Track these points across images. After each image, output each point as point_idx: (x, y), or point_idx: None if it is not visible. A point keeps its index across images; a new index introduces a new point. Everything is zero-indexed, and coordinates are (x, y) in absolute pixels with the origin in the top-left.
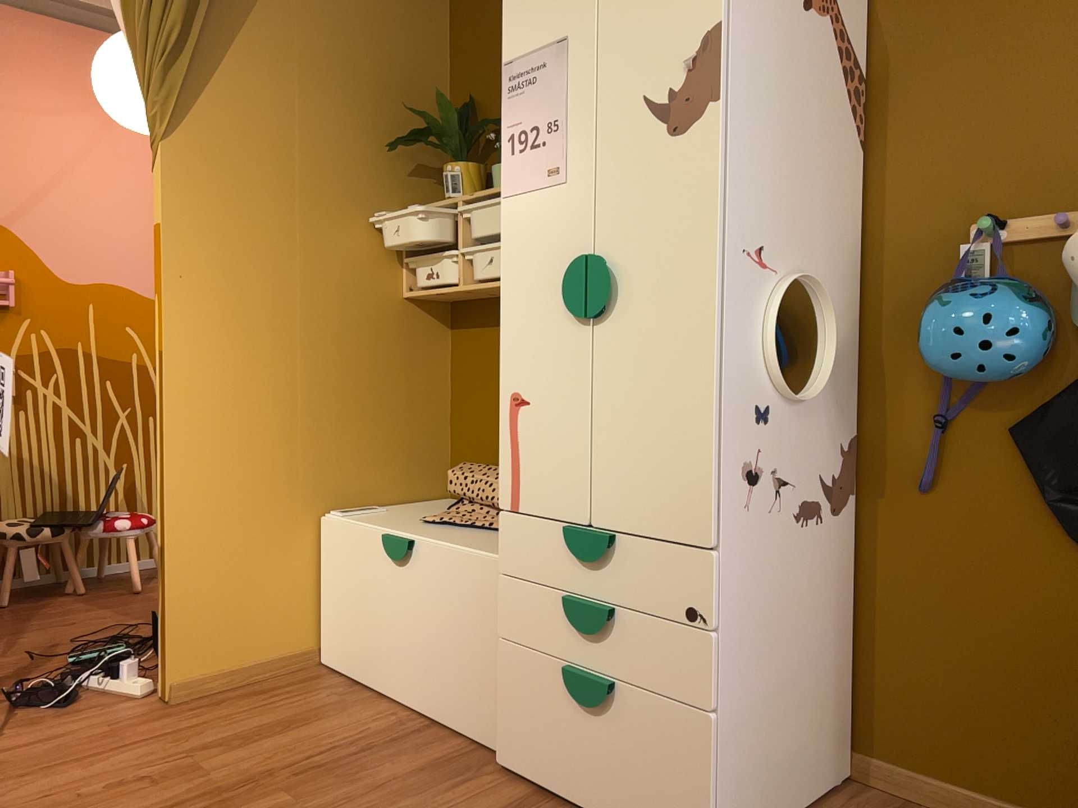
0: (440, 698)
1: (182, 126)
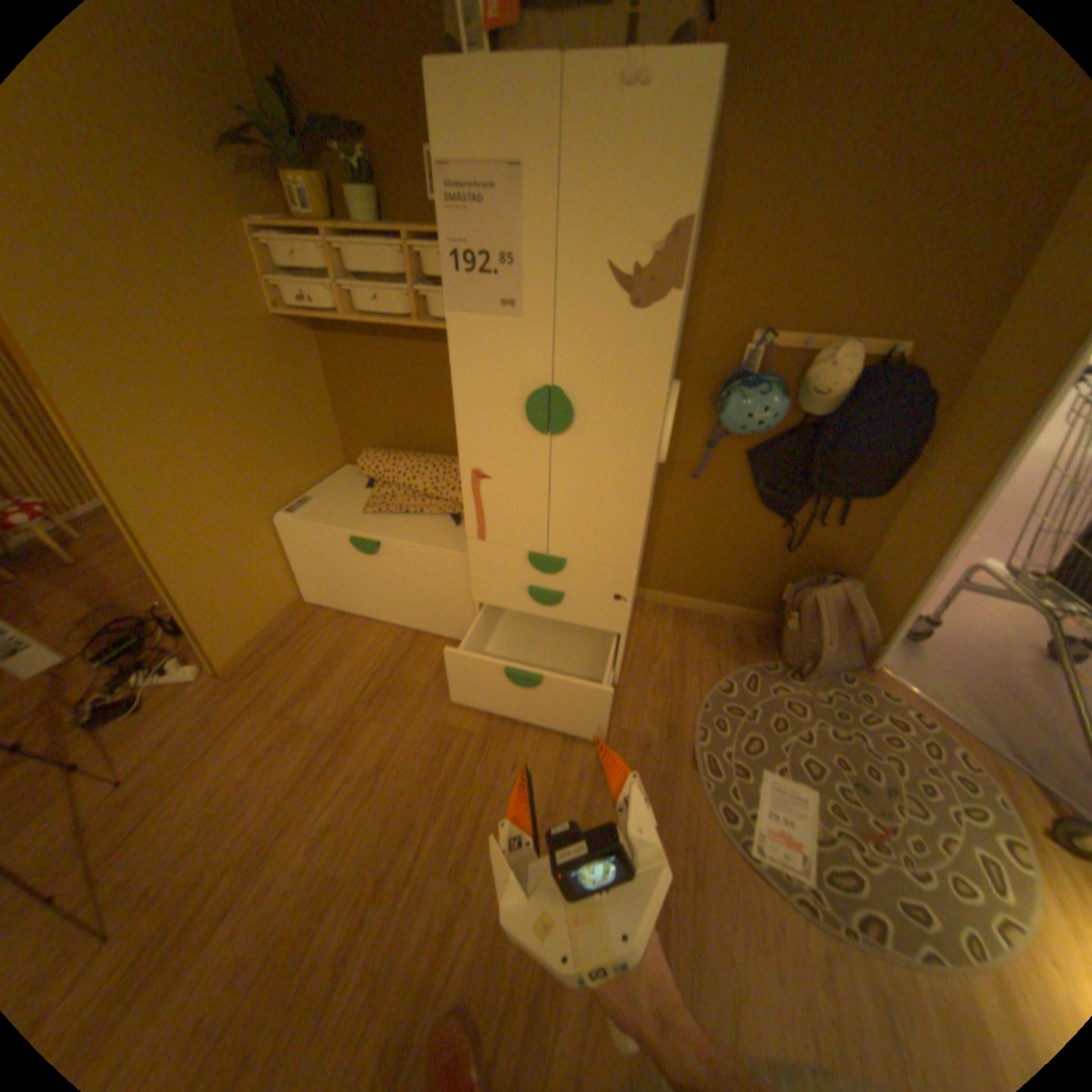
0: (422, 621)
1: None
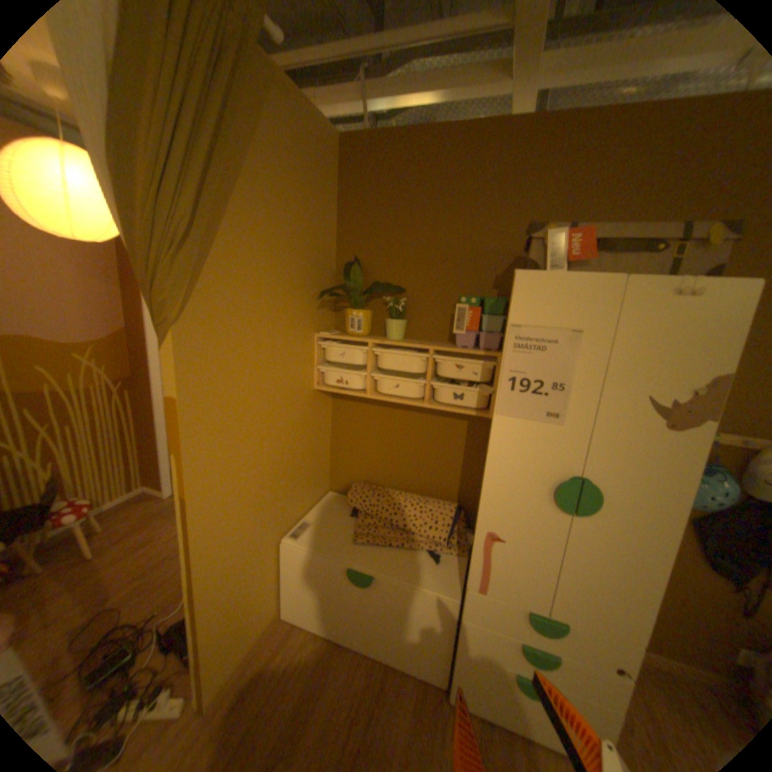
0: (394, 656)
1: (184, 308)
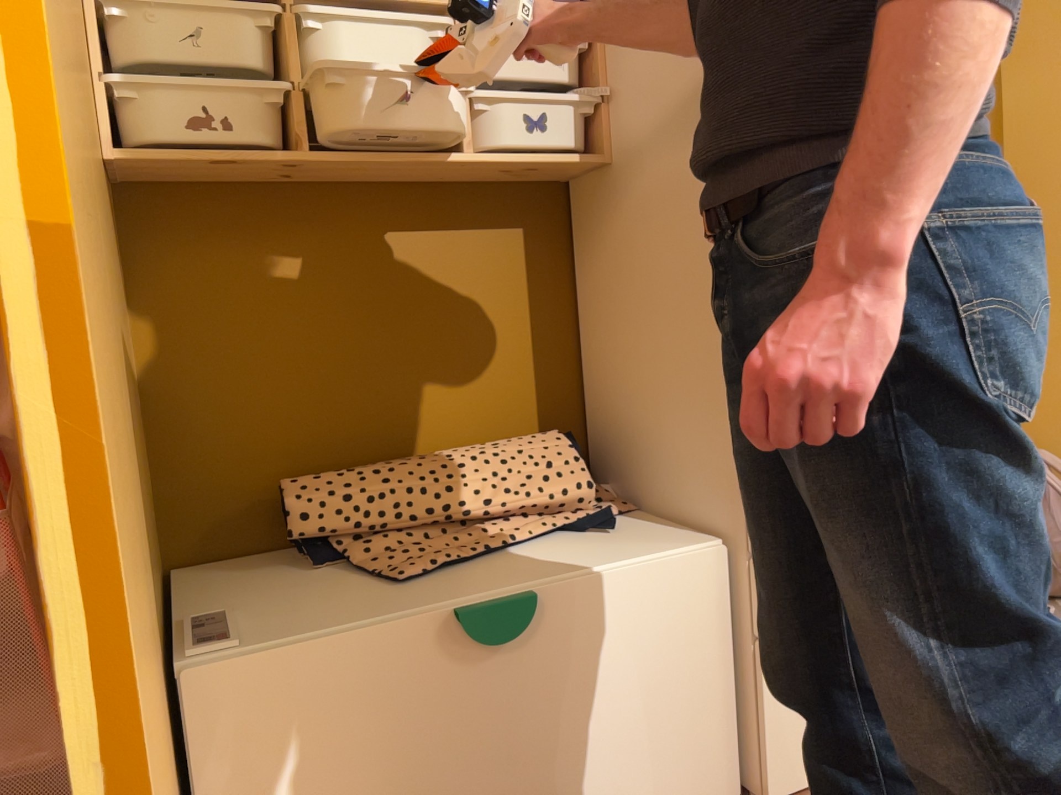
0: None
1: None
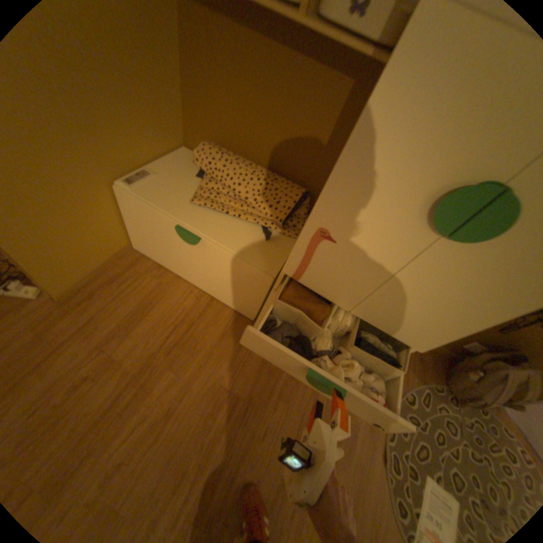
0: (218, 293)
1: None
